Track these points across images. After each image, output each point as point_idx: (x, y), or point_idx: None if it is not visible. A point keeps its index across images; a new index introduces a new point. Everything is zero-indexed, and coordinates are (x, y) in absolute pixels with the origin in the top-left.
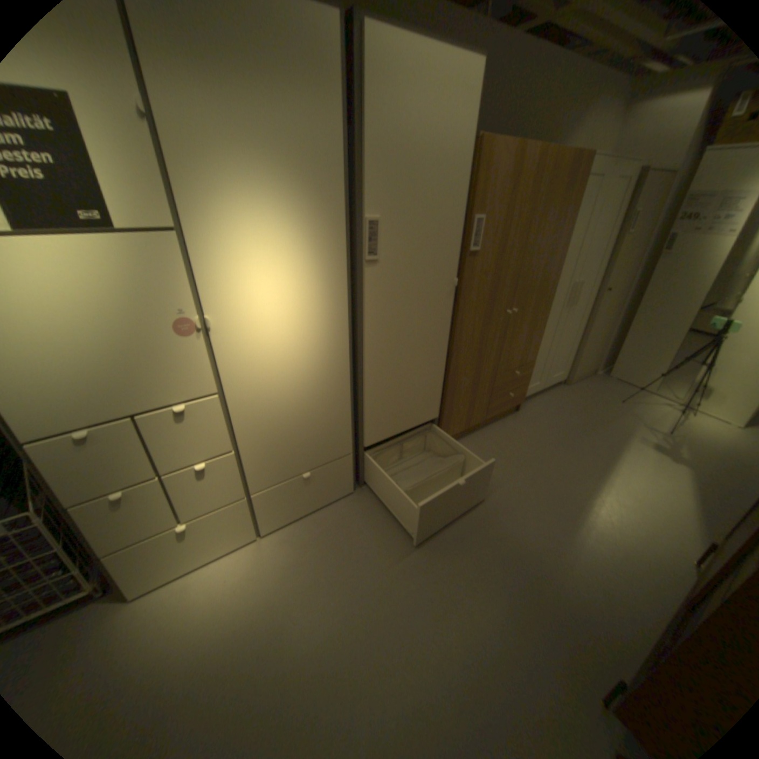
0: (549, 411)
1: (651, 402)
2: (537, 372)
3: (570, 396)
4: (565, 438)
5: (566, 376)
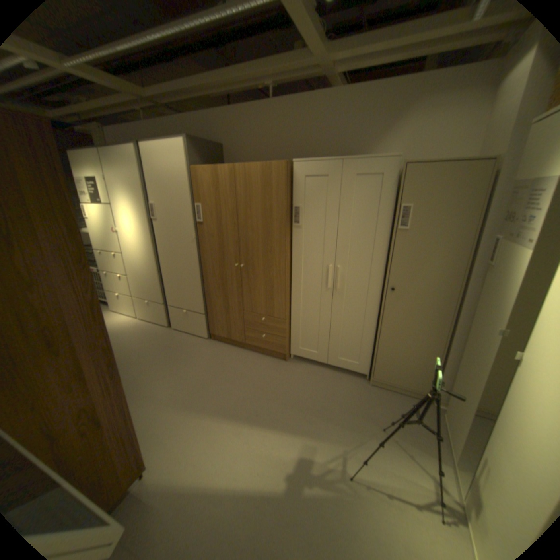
0: (304, 377)
1: (423, 462)
2: (309, 338)
3: (348, 387)
4: (269, 390)
5: (365, 371)
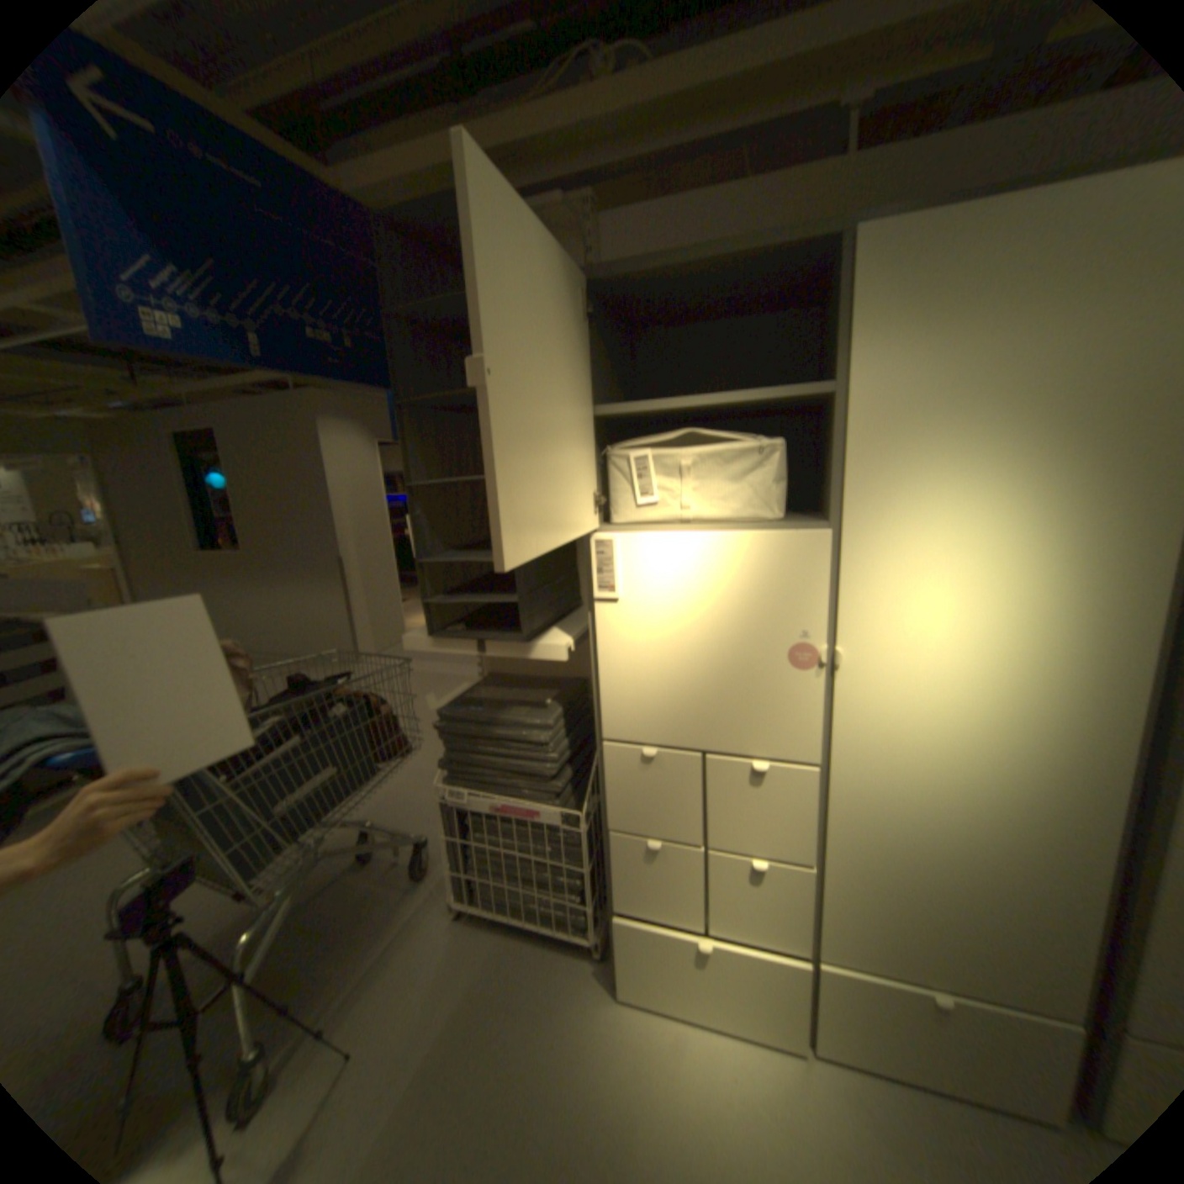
0: None
1: None
2: None
3: None
4: None
5: None
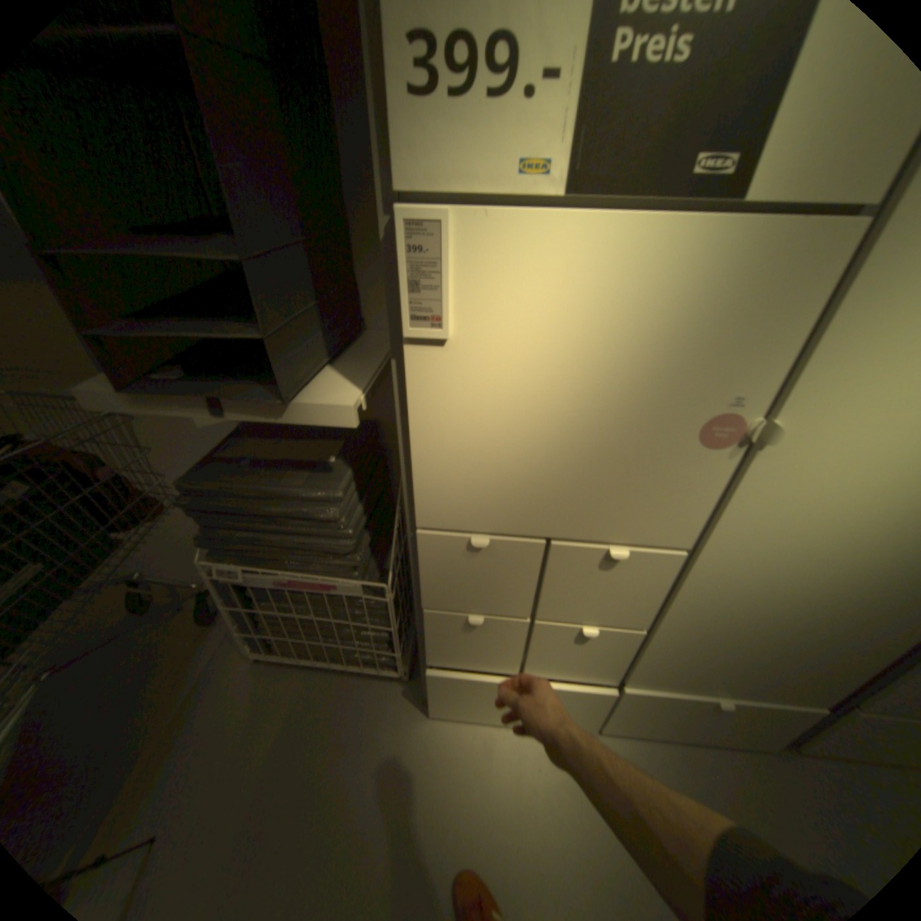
0: None
1: None
2: None
3: None
4: None
5: None
